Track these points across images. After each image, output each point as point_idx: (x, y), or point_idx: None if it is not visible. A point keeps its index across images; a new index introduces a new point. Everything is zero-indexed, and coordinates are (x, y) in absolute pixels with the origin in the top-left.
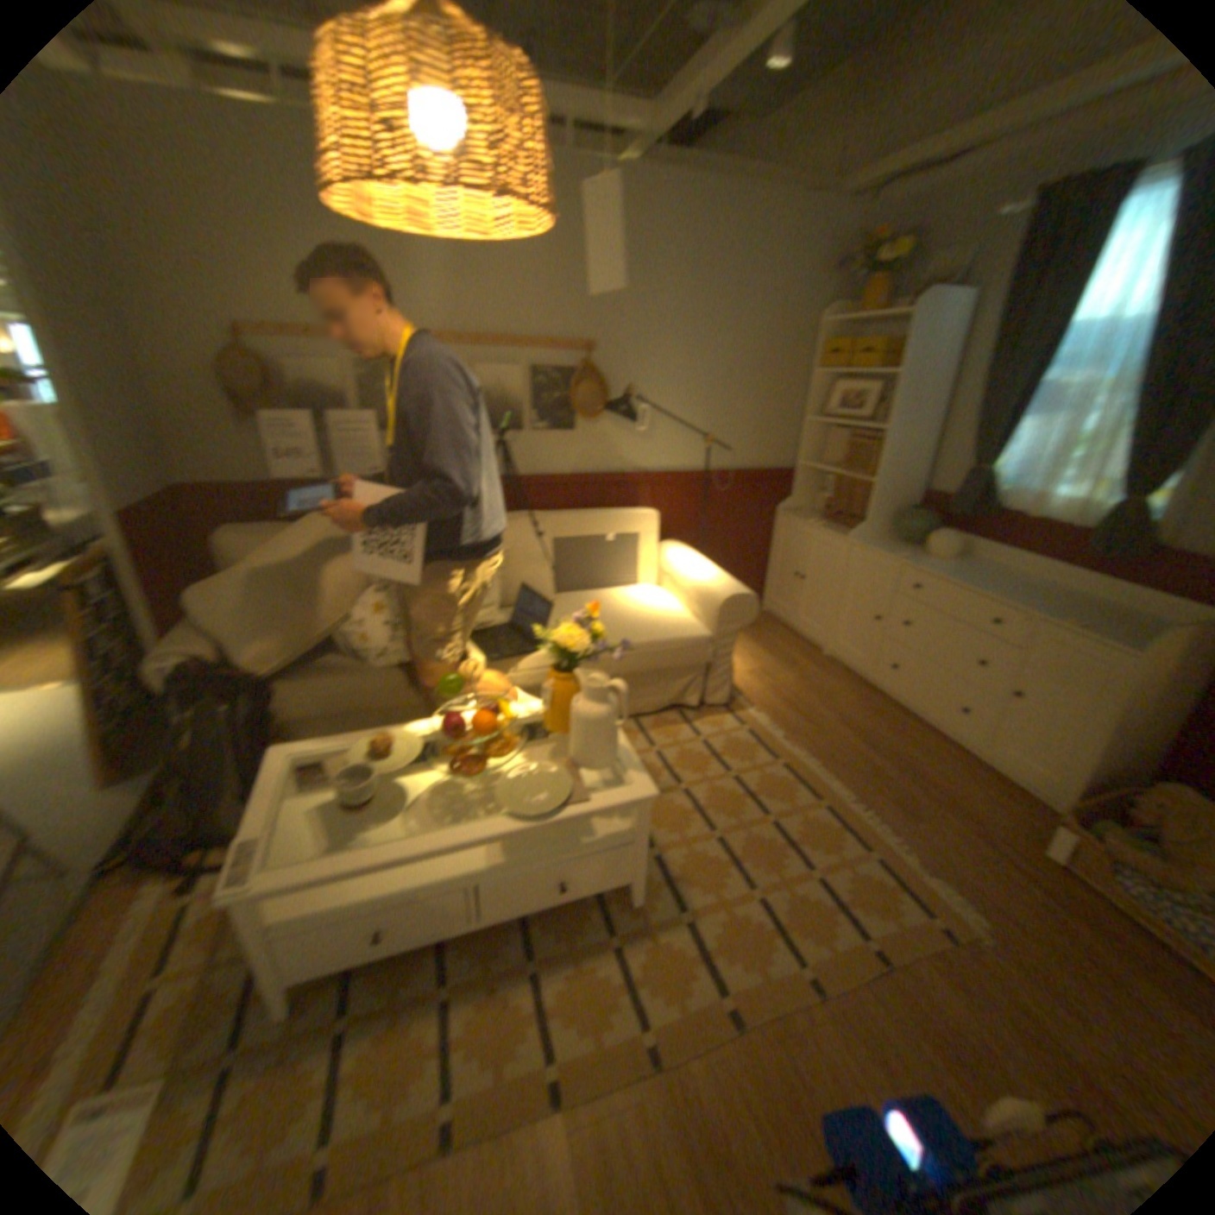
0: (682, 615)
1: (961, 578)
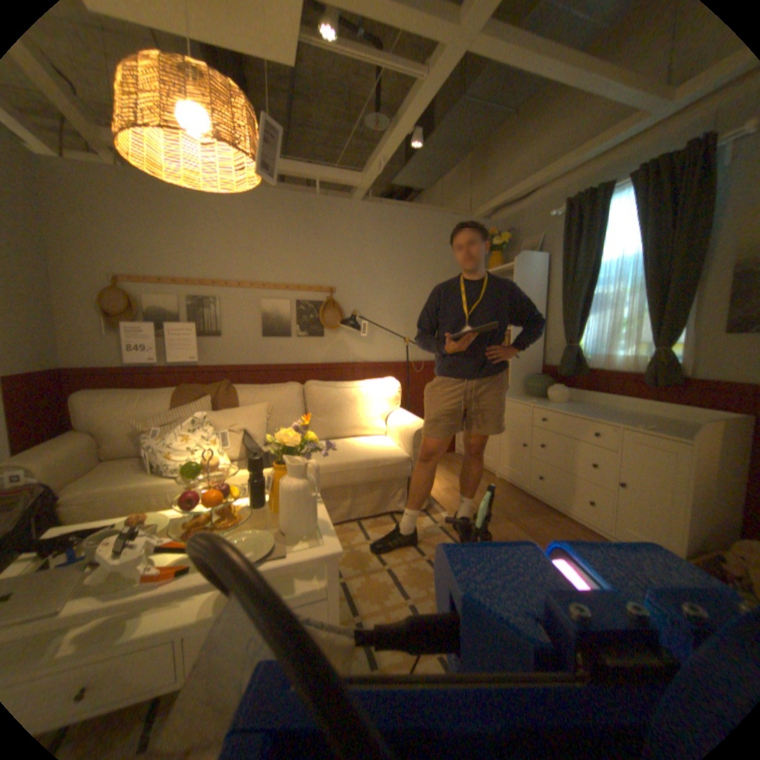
0: (391, 445)
1: (571, 410)
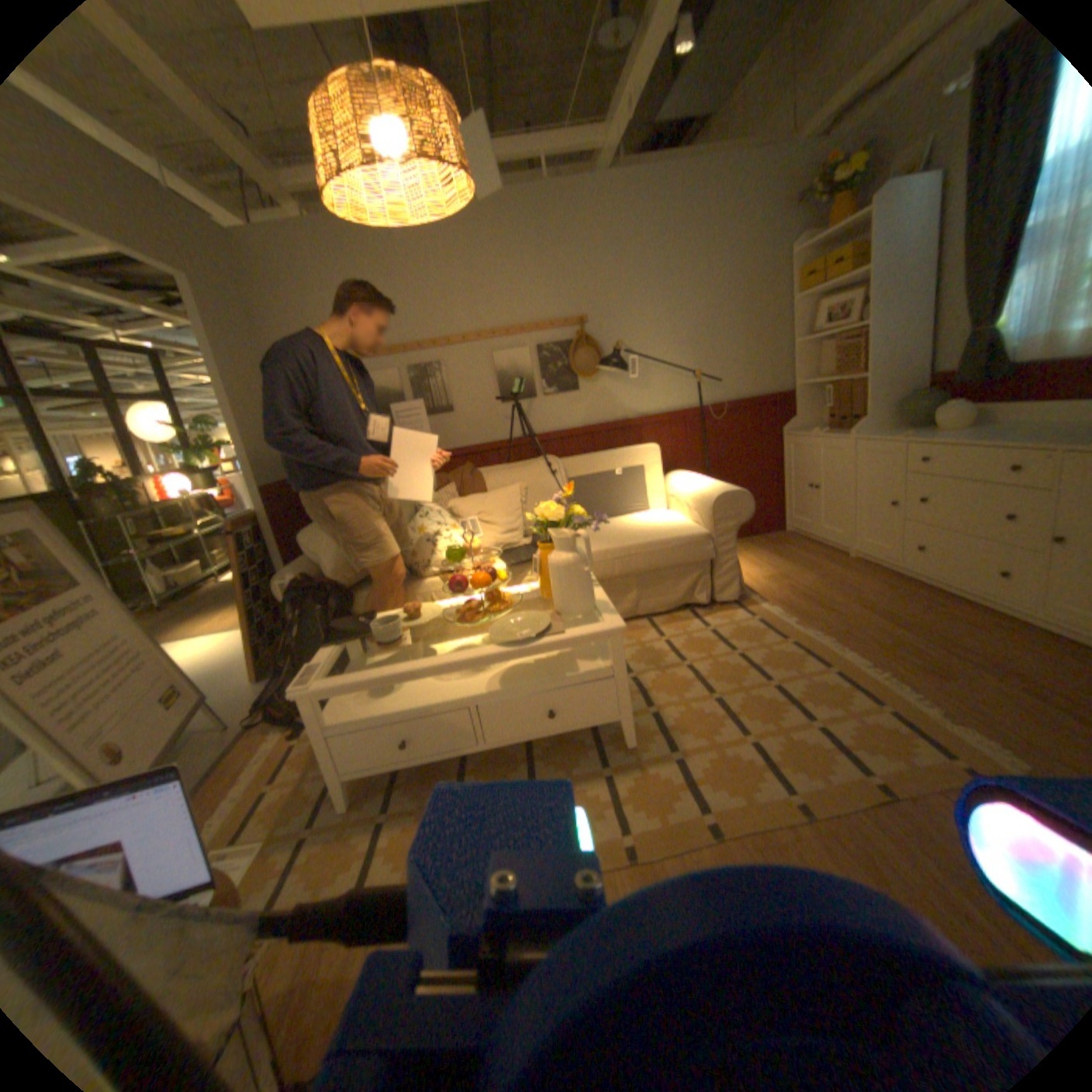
0: (683, 521)
1: (971, 437)
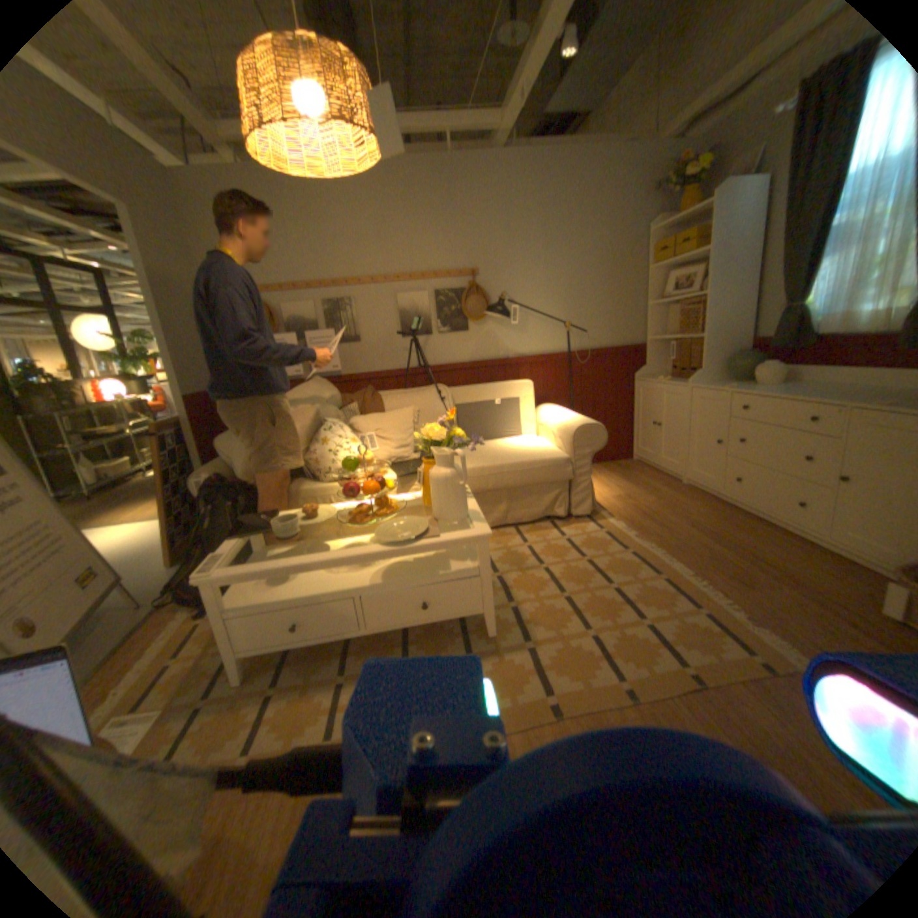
0: (548, 447)
1: (782, 392)
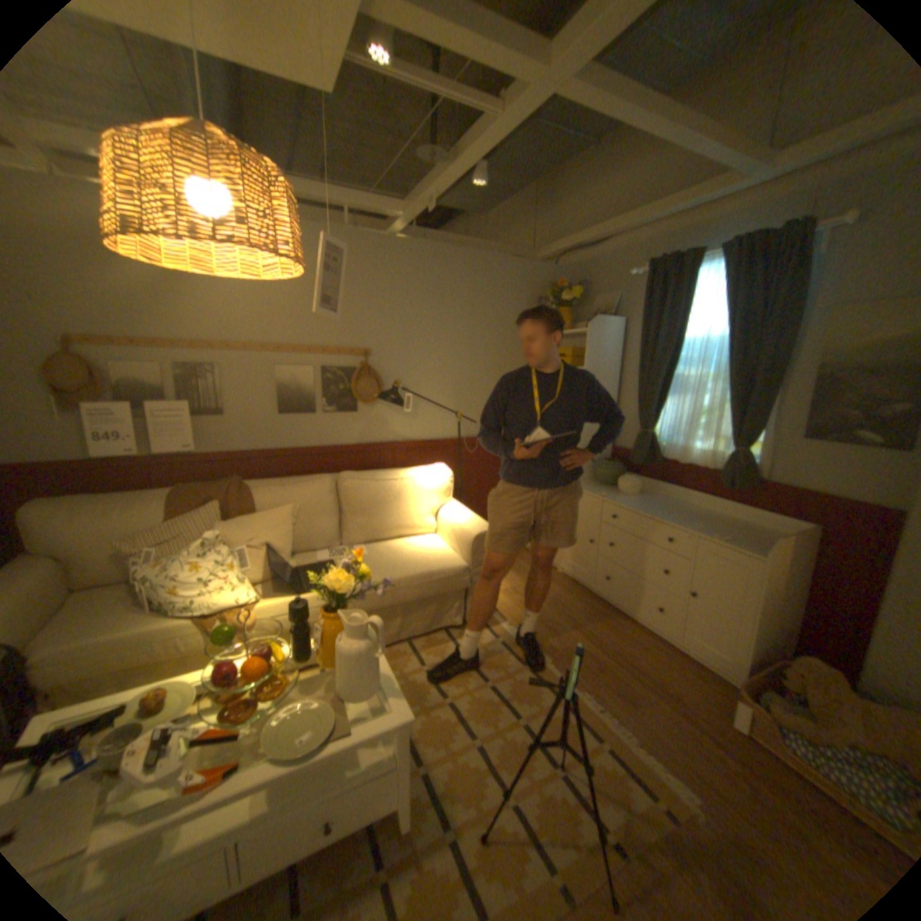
0: (444, 550)
1: (643, 509)
